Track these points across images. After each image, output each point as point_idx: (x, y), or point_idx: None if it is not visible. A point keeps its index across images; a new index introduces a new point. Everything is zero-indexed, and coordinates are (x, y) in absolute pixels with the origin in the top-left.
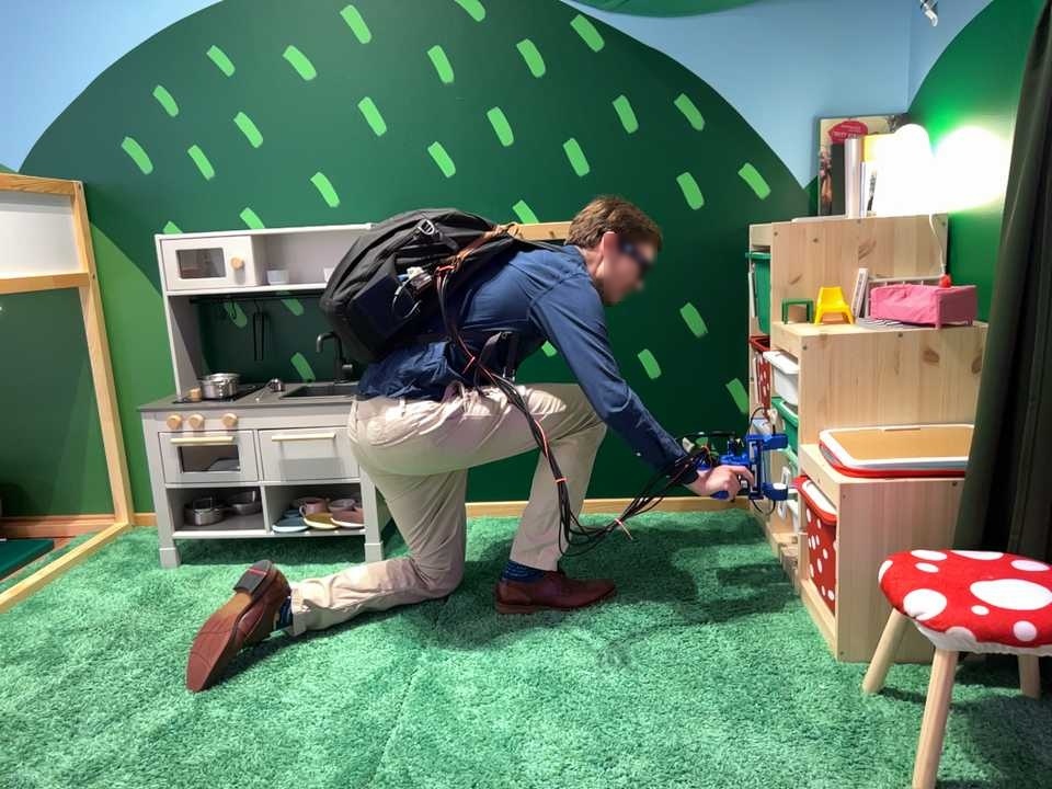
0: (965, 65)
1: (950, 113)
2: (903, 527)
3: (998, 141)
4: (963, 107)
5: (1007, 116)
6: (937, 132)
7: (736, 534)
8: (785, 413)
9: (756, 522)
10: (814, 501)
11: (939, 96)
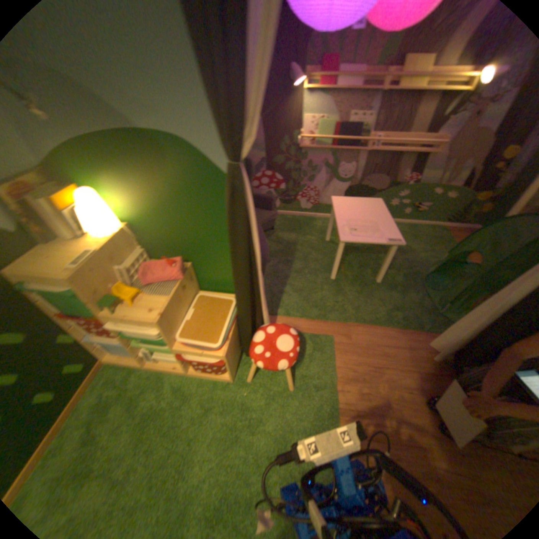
0: (106, 155)
1: (102, 176)
2: (233, 344)
3: (157, 198)
4: (116, 177)
5: (160, 189)
6: (93, 183)
7: (123, 377)
8: (145, 341)
9: (120, 365)
10: (199, 360)
11: (83, 164)
